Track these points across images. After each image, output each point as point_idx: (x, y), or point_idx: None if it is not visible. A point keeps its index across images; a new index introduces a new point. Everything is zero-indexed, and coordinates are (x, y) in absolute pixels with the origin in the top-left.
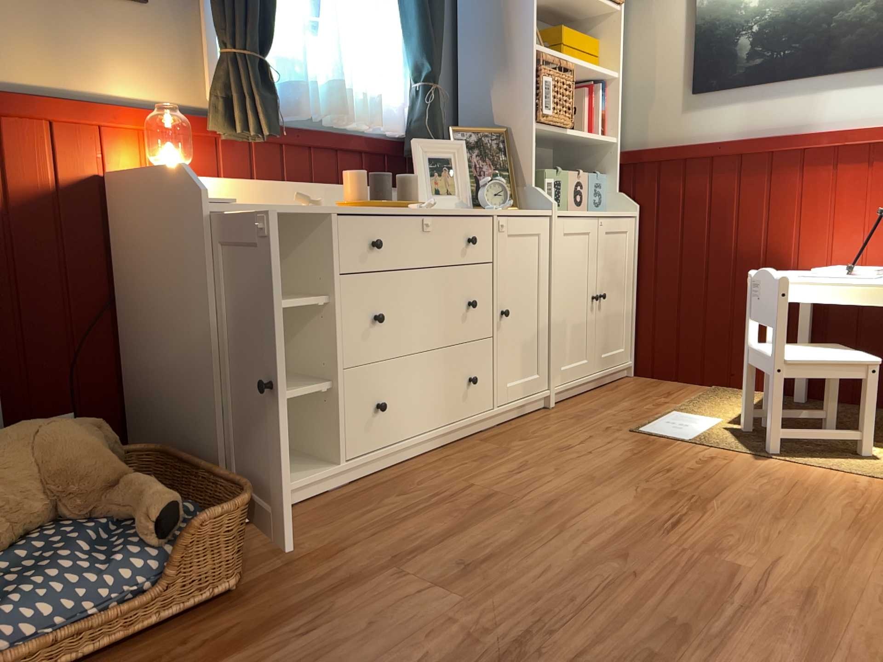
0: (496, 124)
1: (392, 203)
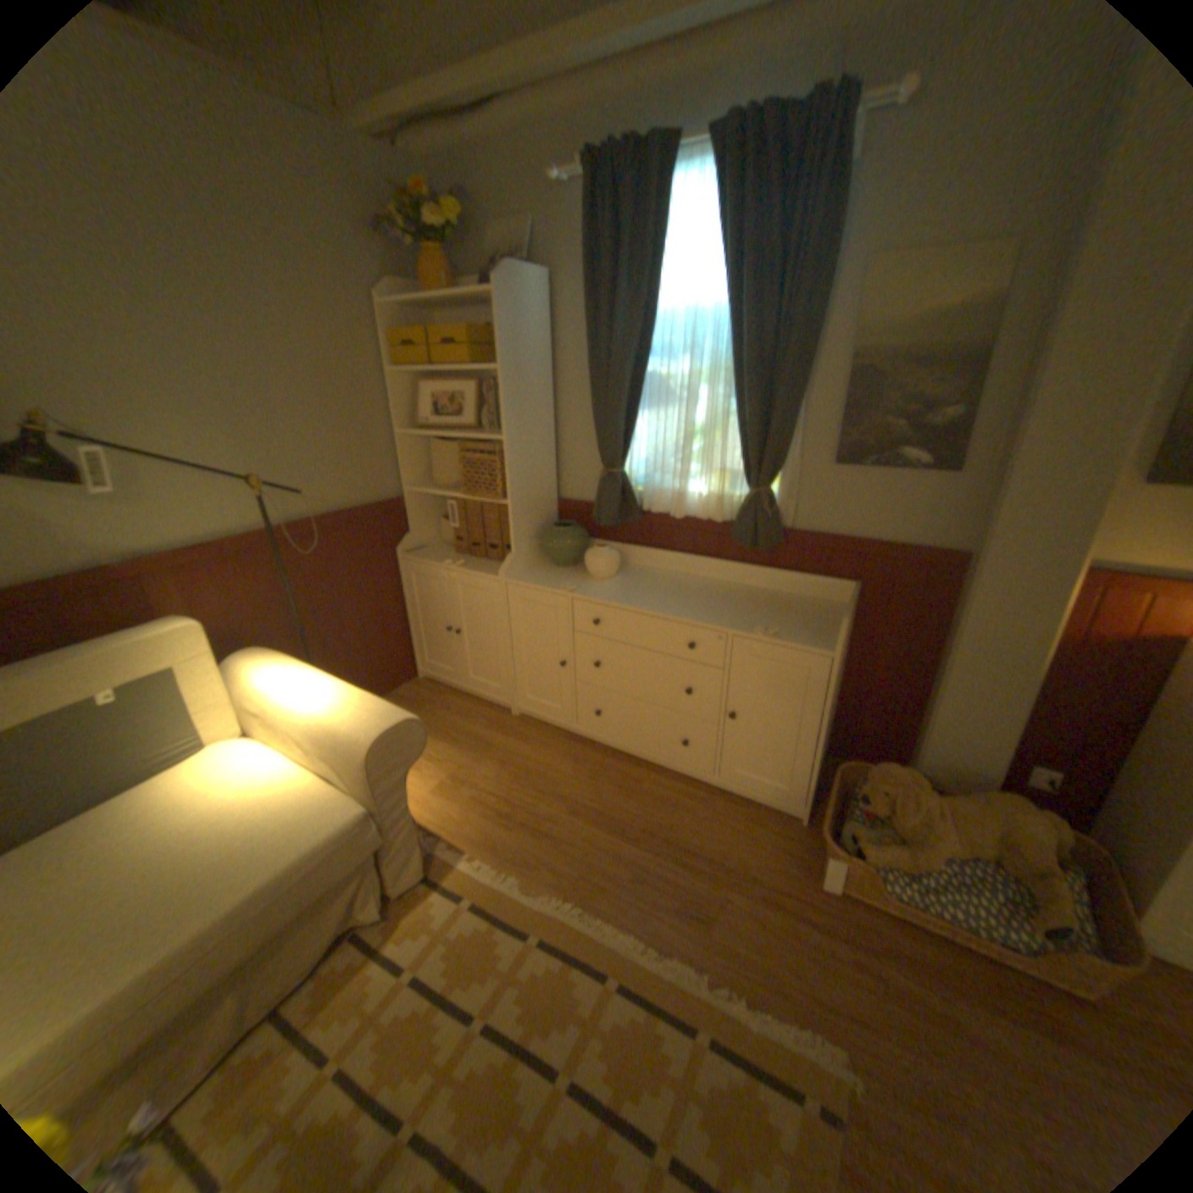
0: None
1: None
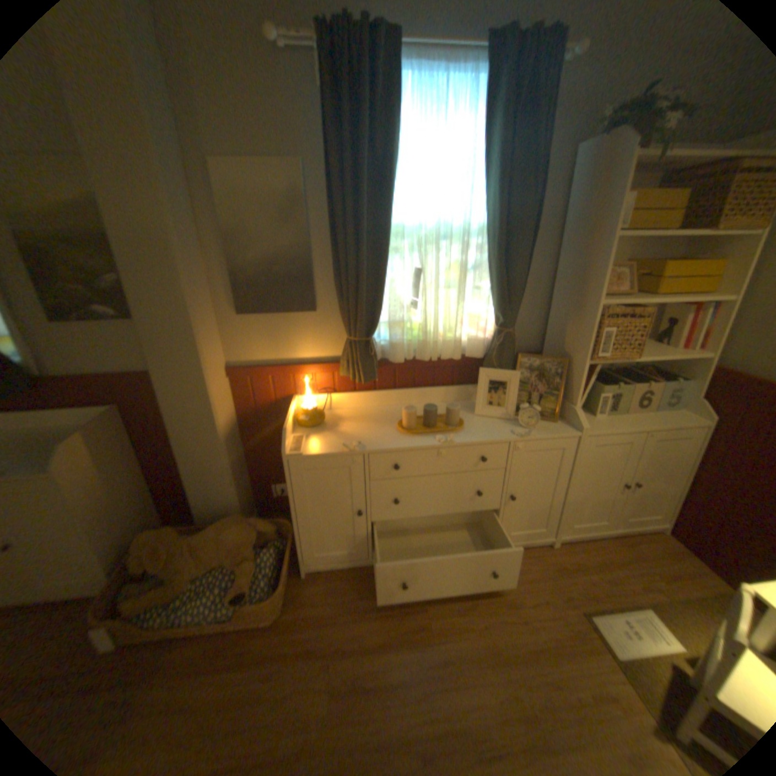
0: (565, 349)
1: (426, 432)
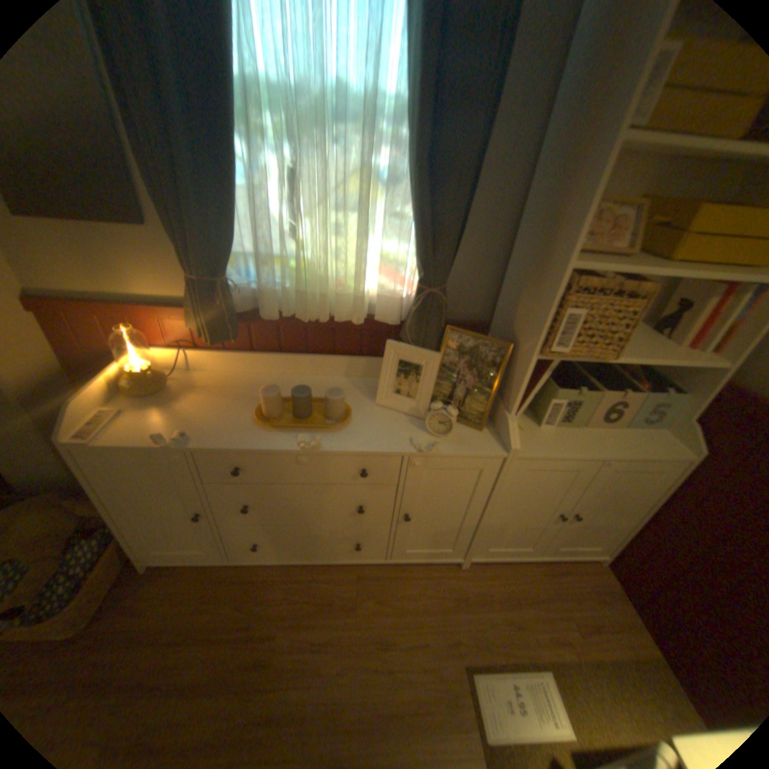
0: (515, 328)
1: (289, 427)
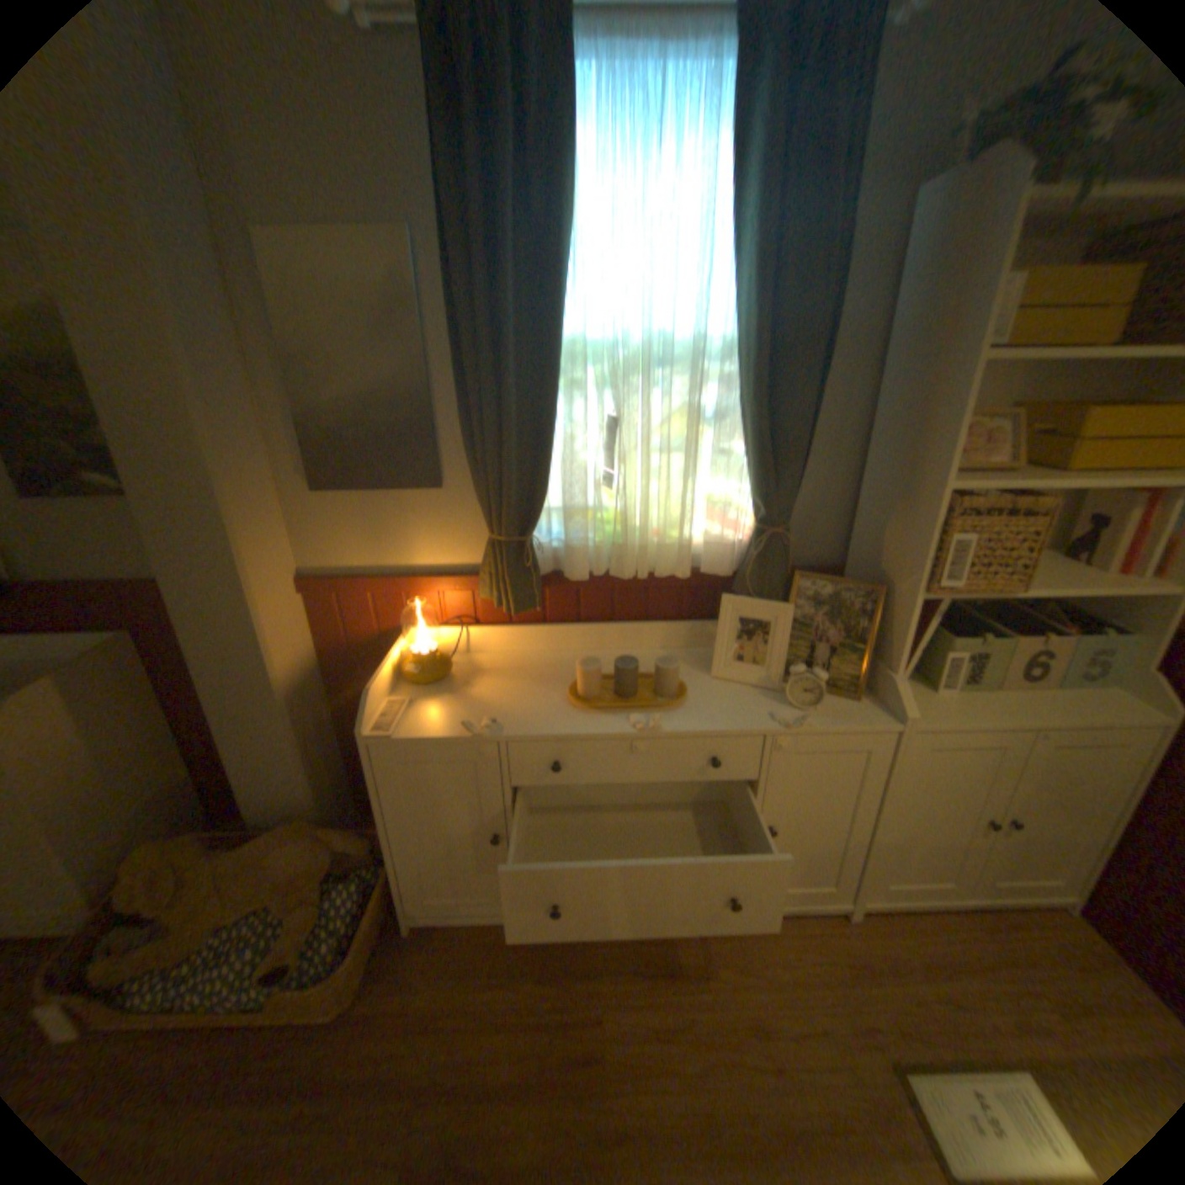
0: (883, 566)
1: (616, 706)
